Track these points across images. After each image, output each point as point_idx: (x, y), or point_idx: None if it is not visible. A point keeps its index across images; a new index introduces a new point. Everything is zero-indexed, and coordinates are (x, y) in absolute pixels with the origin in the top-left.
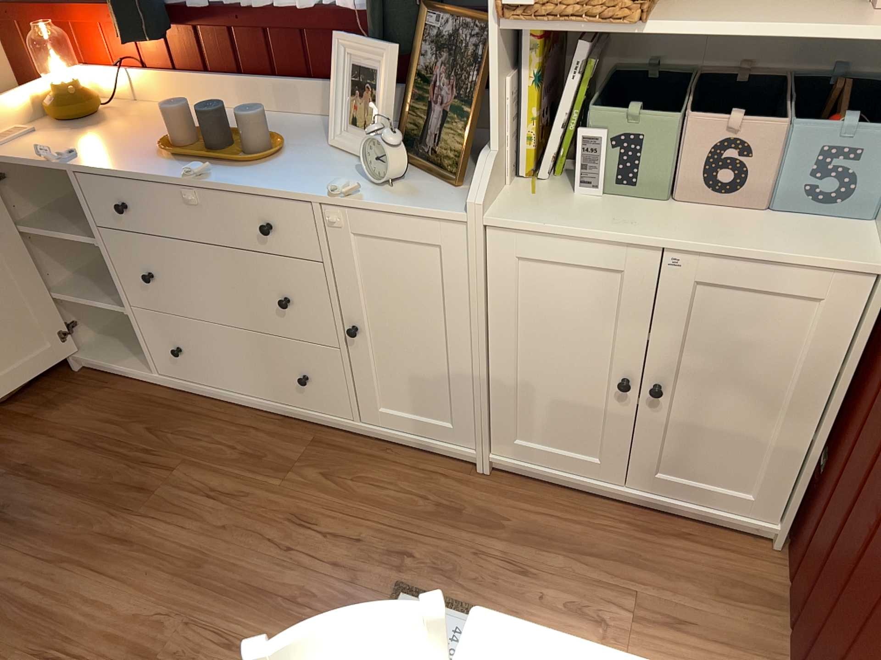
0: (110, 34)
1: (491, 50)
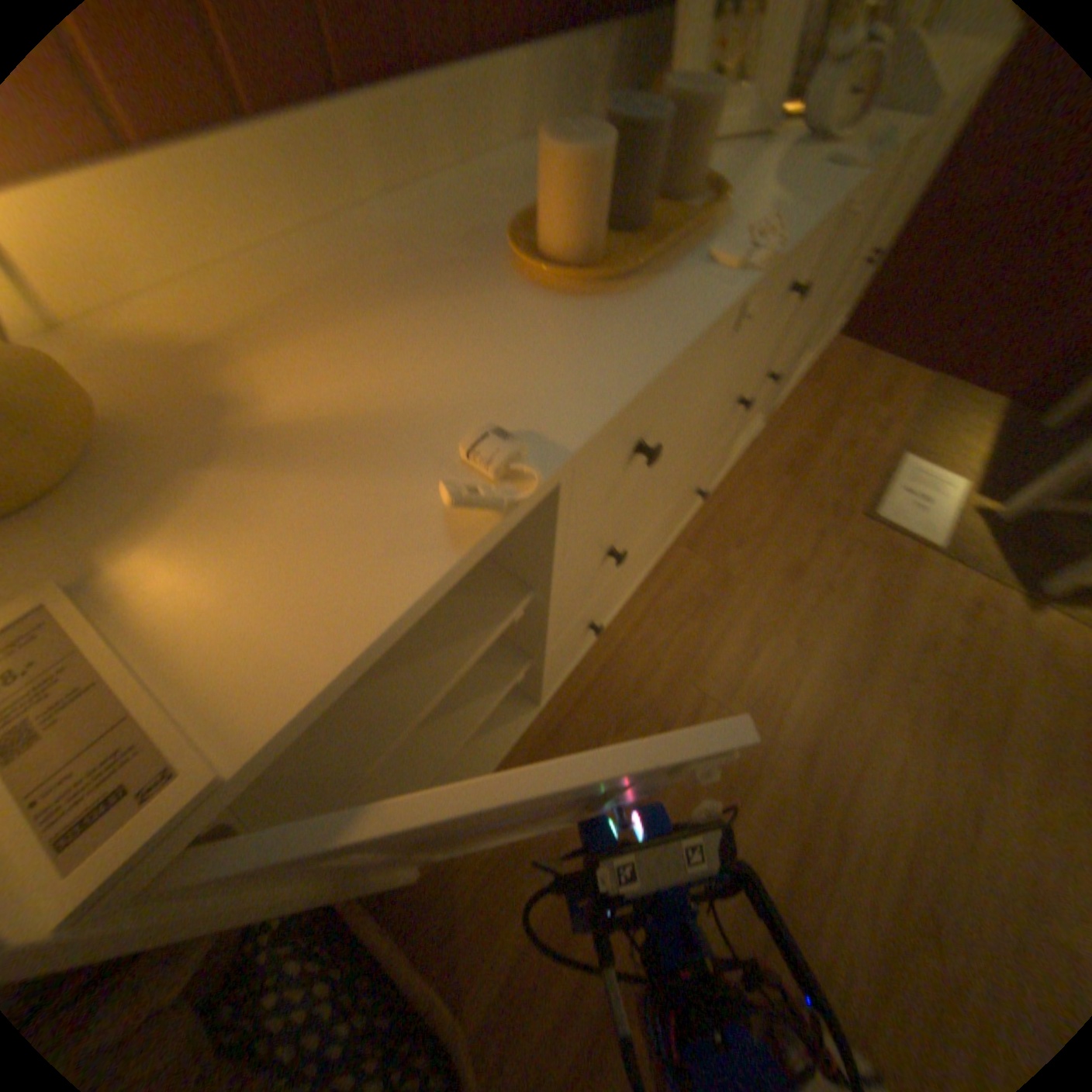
0: None
1: None
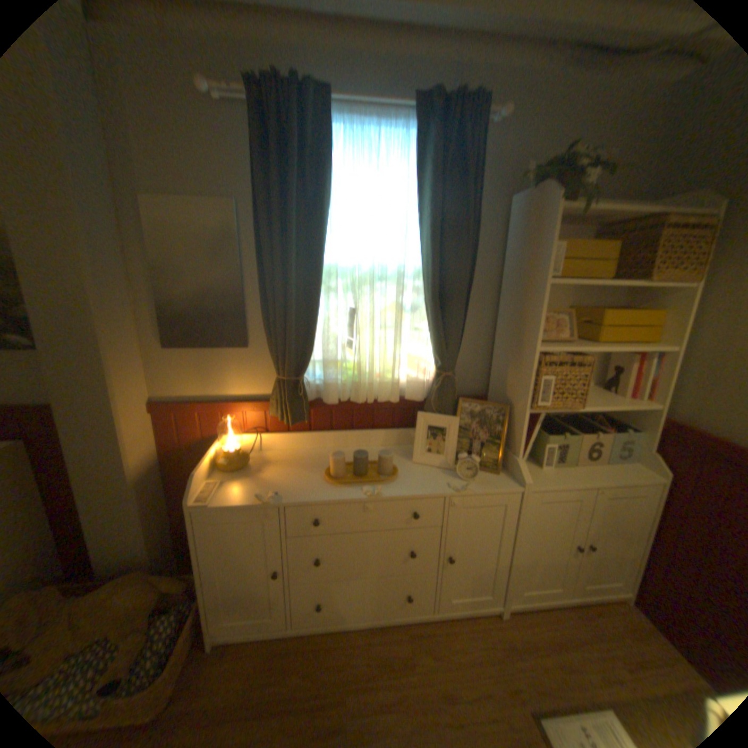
0: (251, 413)
1: (524, 417)
